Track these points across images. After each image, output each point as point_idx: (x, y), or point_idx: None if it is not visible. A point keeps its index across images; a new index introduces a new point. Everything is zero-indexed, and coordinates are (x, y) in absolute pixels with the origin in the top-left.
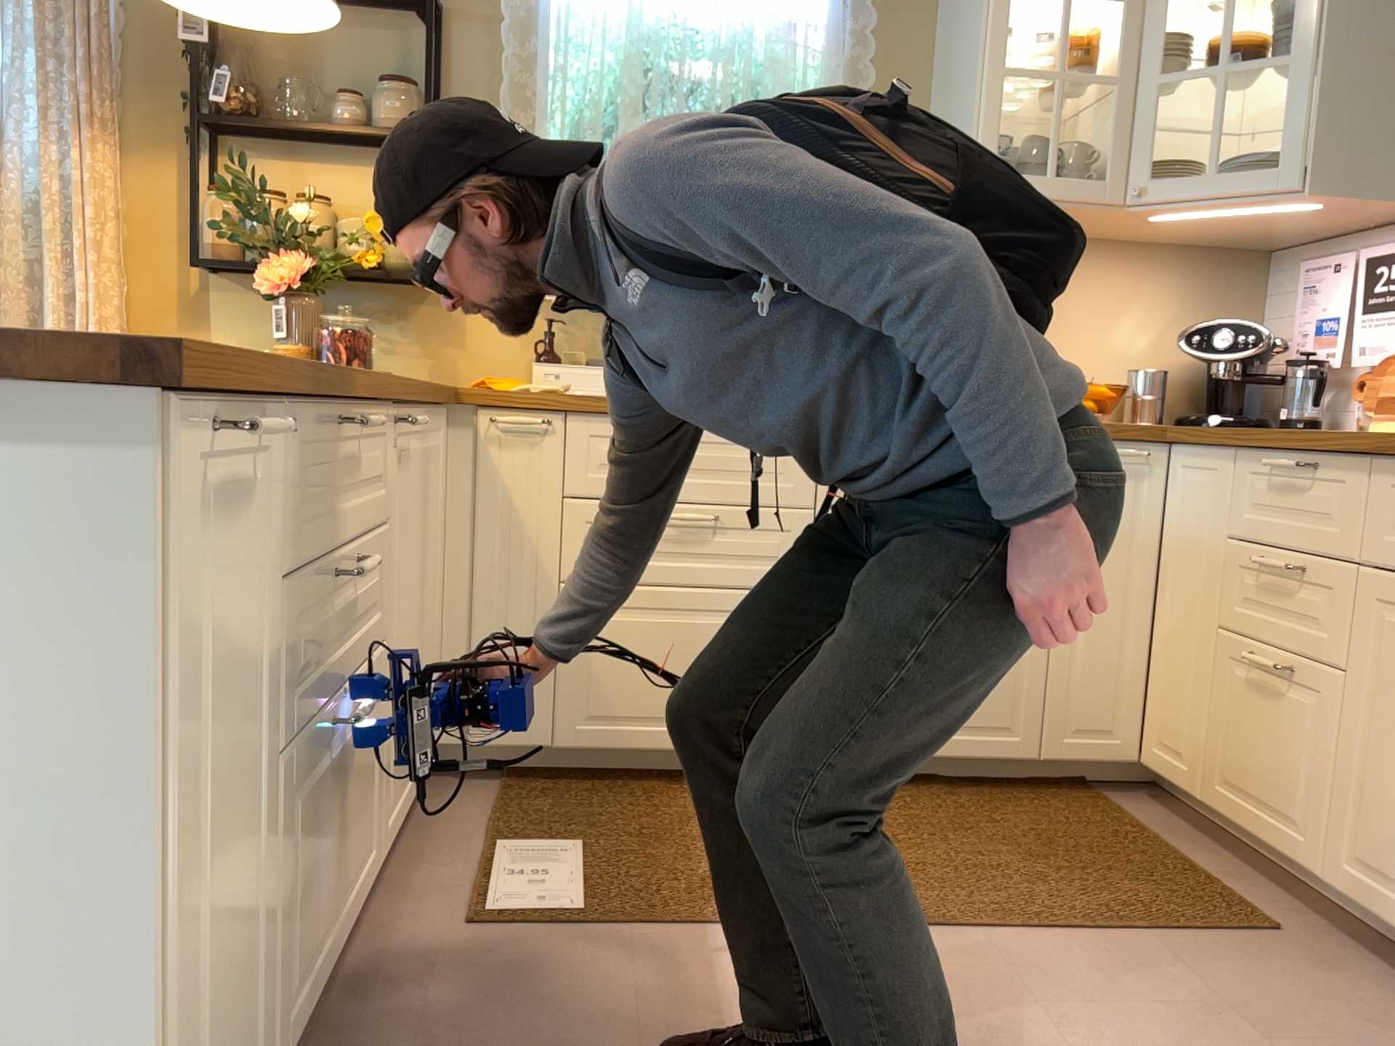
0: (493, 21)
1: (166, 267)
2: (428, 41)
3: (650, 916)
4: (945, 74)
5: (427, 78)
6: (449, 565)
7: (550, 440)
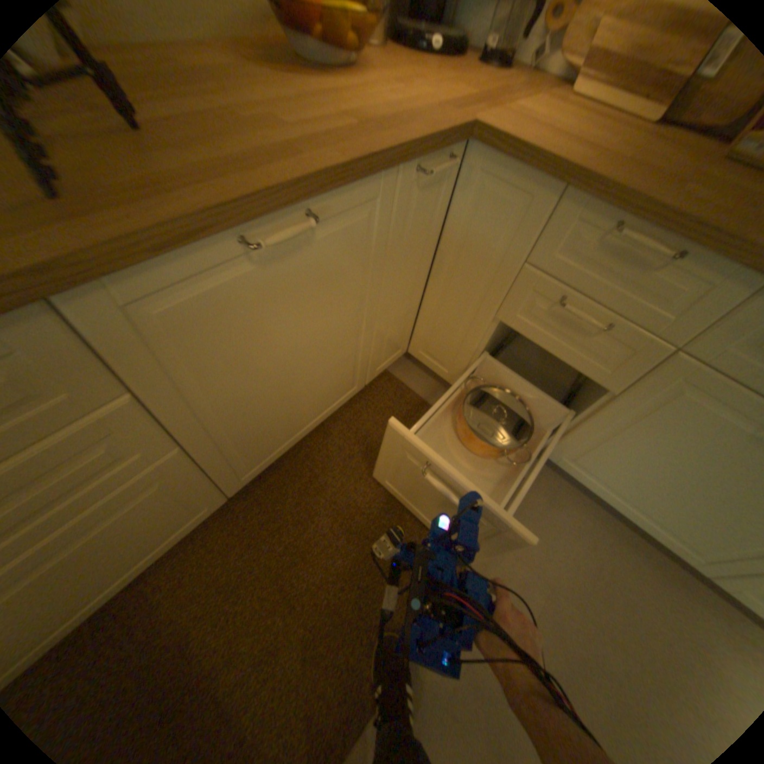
0: None
1: None
2: None
3: None
4: None
5: None
6: None
7: None
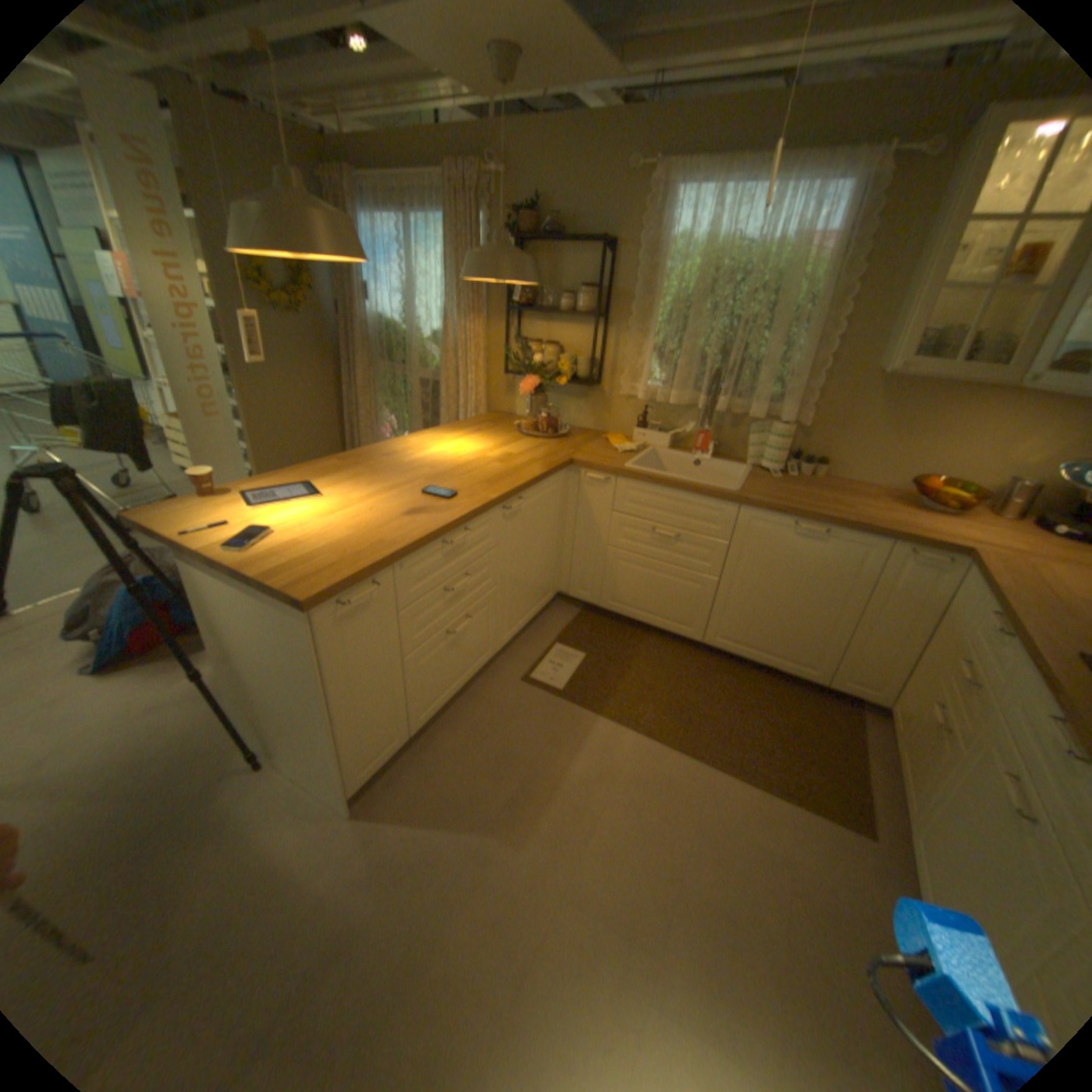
0: (639, 244)
1: (499, 368)
2: (607, 258)
3: (584, 703)
4: (920, 266)
5: (604, 279)
6: (566, 528)
7: (609, 487)
